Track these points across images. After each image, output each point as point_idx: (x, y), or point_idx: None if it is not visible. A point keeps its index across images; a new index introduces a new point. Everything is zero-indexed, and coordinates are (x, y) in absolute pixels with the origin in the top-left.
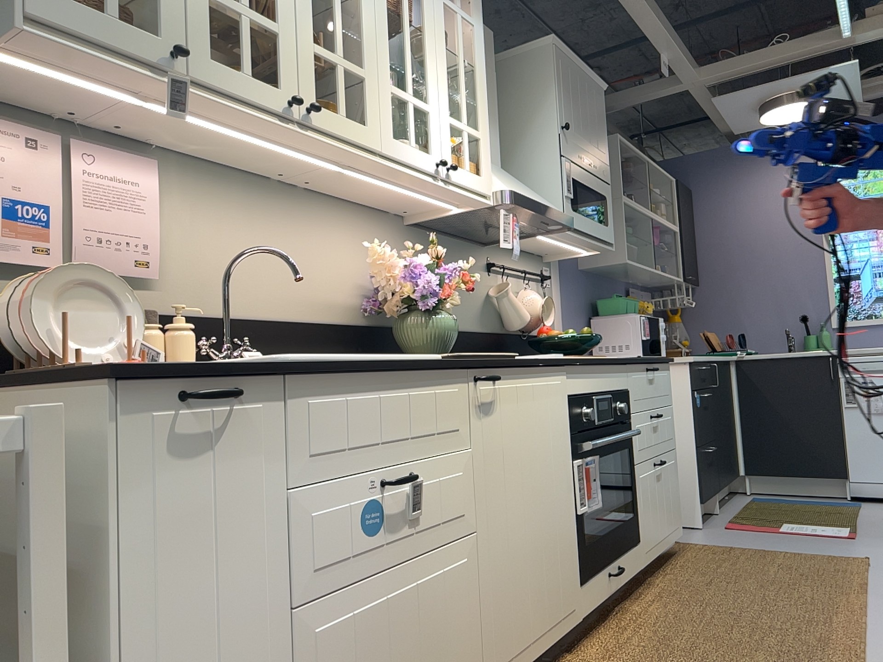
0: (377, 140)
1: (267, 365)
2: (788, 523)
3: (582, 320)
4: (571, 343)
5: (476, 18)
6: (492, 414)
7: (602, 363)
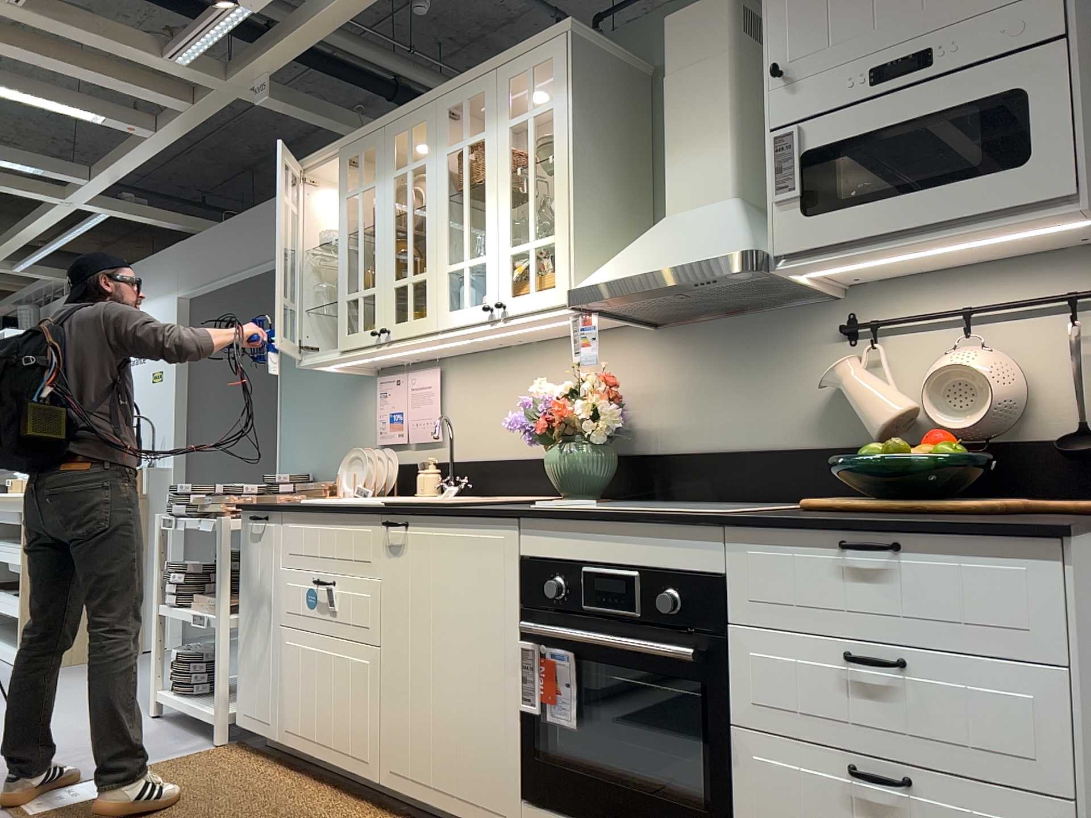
0: (431, 323)
1: (273, 506)
2: None
3: None
4: (868, 471)
5: (554, 97)
6: (400, 556)
7: (601, 520)
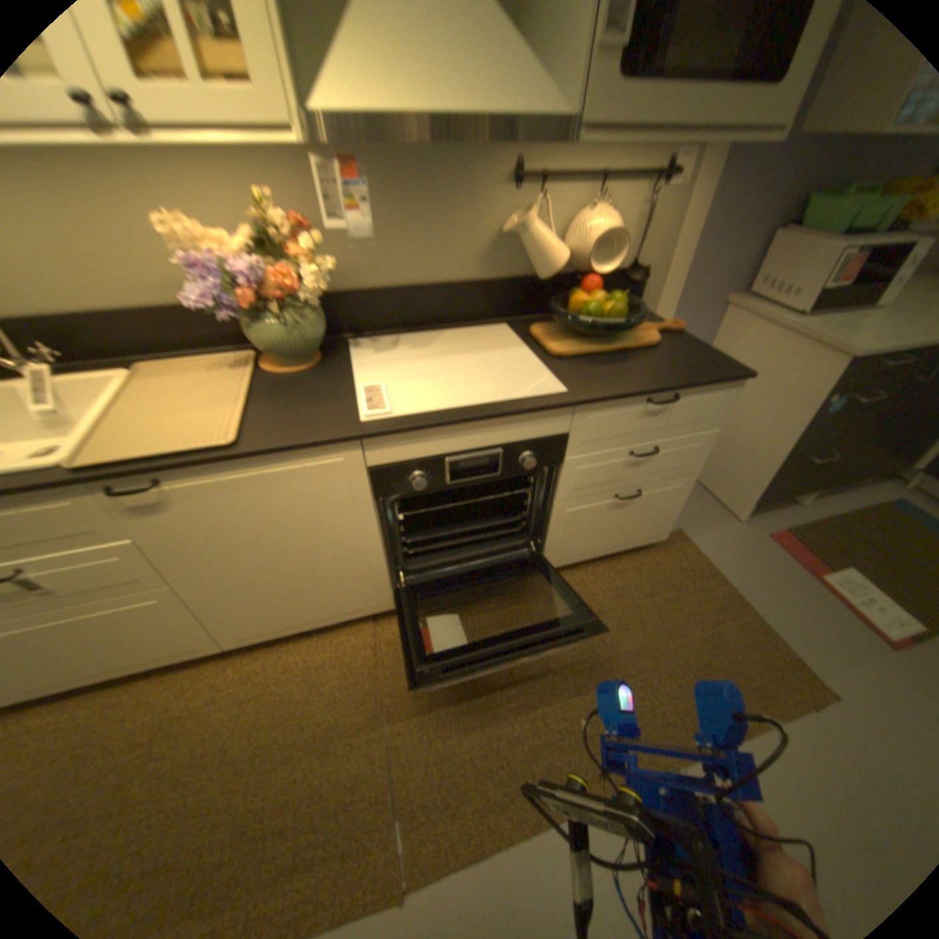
0: None
1: None
2: (859, 571)
3: (751, 230)
4: (585, 320)
5: None
6: (160, 511)
7: (469, 422)
